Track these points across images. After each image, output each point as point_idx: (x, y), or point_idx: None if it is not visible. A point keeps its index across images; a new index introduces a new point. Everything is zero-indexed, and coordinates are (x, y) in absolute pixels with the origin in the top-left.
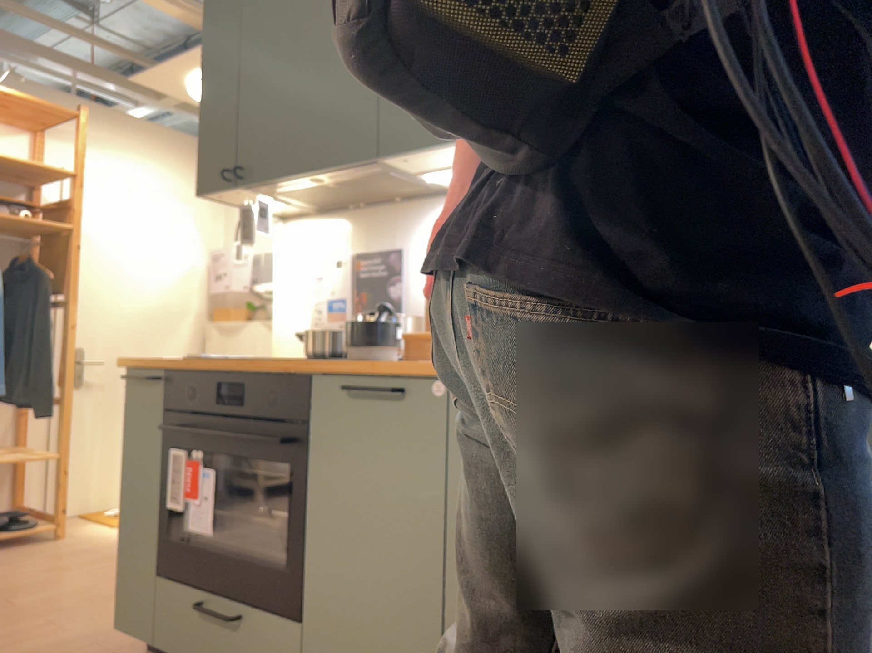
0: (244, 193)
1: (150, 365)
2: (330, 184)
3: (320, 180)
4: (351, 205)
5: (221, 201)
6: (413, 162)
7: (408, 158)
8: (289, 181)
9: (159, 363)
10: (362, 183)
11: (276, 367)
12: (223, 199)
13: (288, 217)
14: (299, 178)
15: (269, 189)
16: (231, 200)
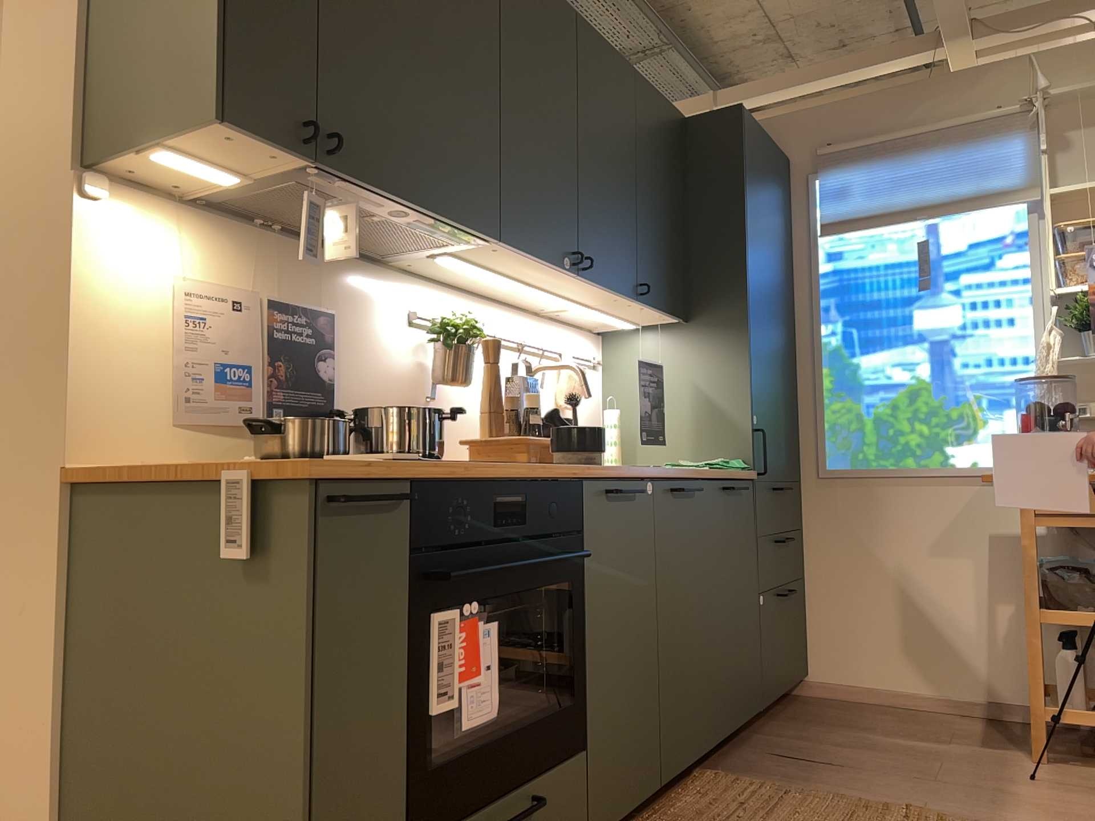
0: (277, 160)
1: (389, 472)
2: (371, 213)
3: (396, 213)
4: (263, 219)
5: (199, 136)
6: (487, 249)
7: (501, 248)
8: (386, 197)
9: (413, 469)
10: (390, 229)
11: (548, 473)
12: (220, 139)
13: (106, 174)
14: (401, 203)
15: (332, 184)
16: (206, 143)
